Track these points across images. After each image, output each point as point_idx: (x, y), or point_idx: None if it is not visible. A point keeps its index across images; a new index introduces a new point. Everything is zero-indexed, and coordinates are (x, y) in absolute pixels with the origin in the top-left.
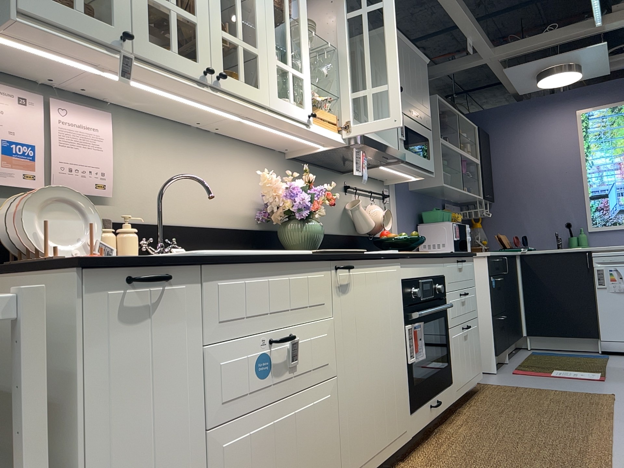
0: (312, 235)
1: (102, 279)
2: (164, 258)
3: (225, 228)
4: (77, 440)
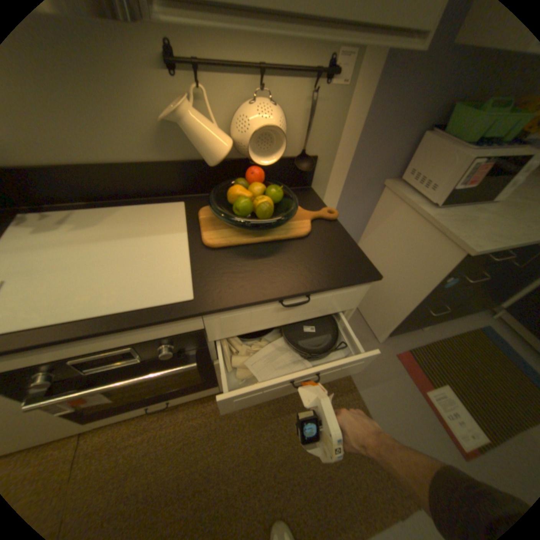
0: None
1: None
2: None
3: None
4: None
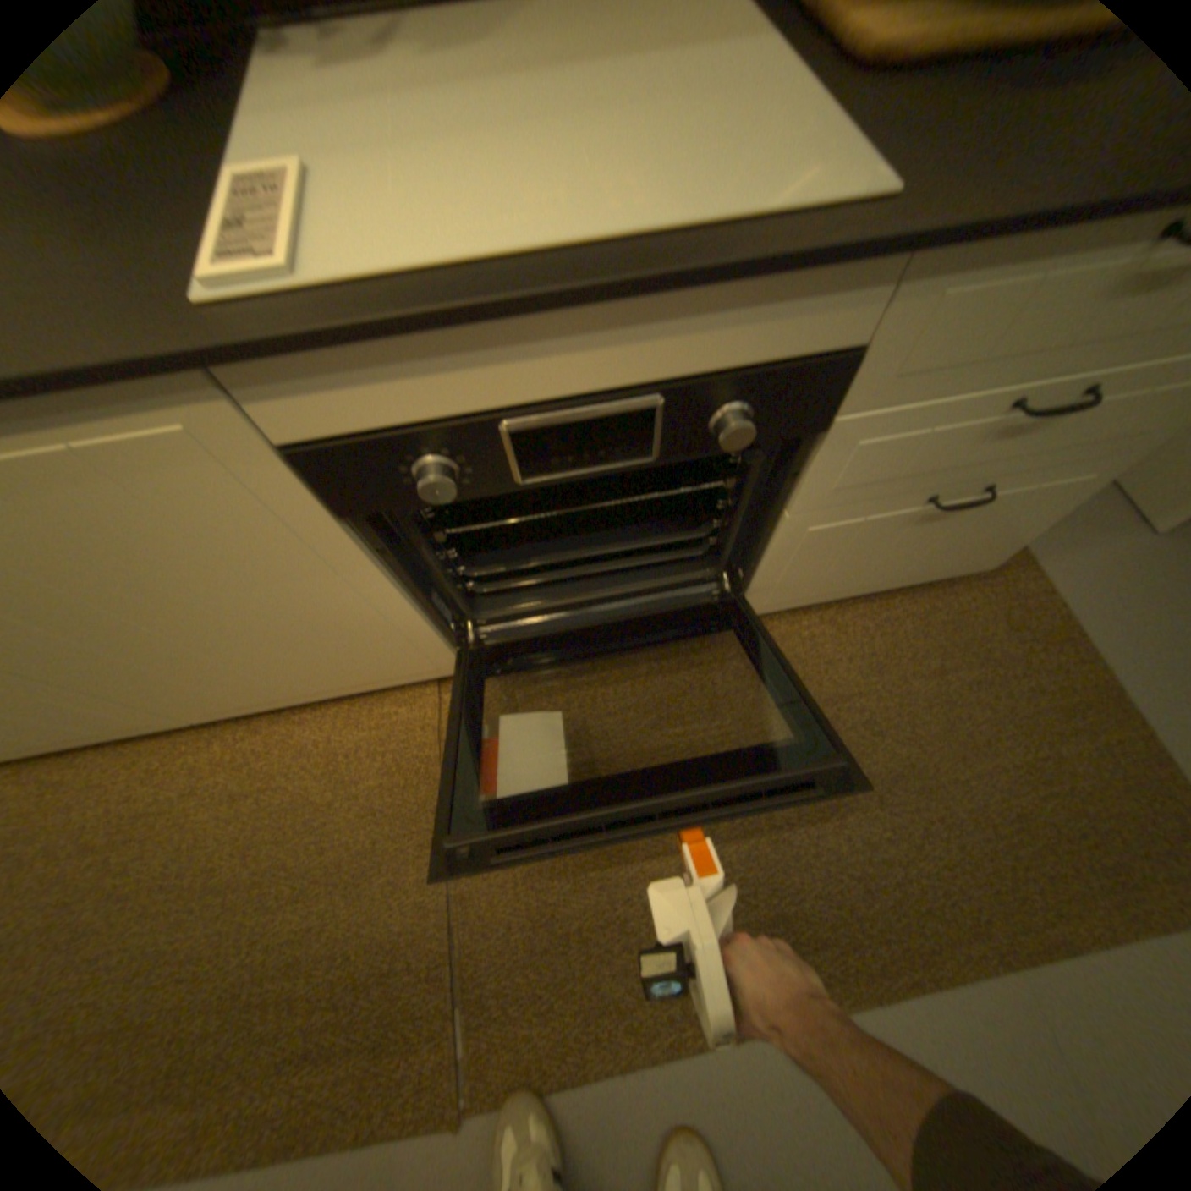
0: None
1: None
2: None
3: None
4: None
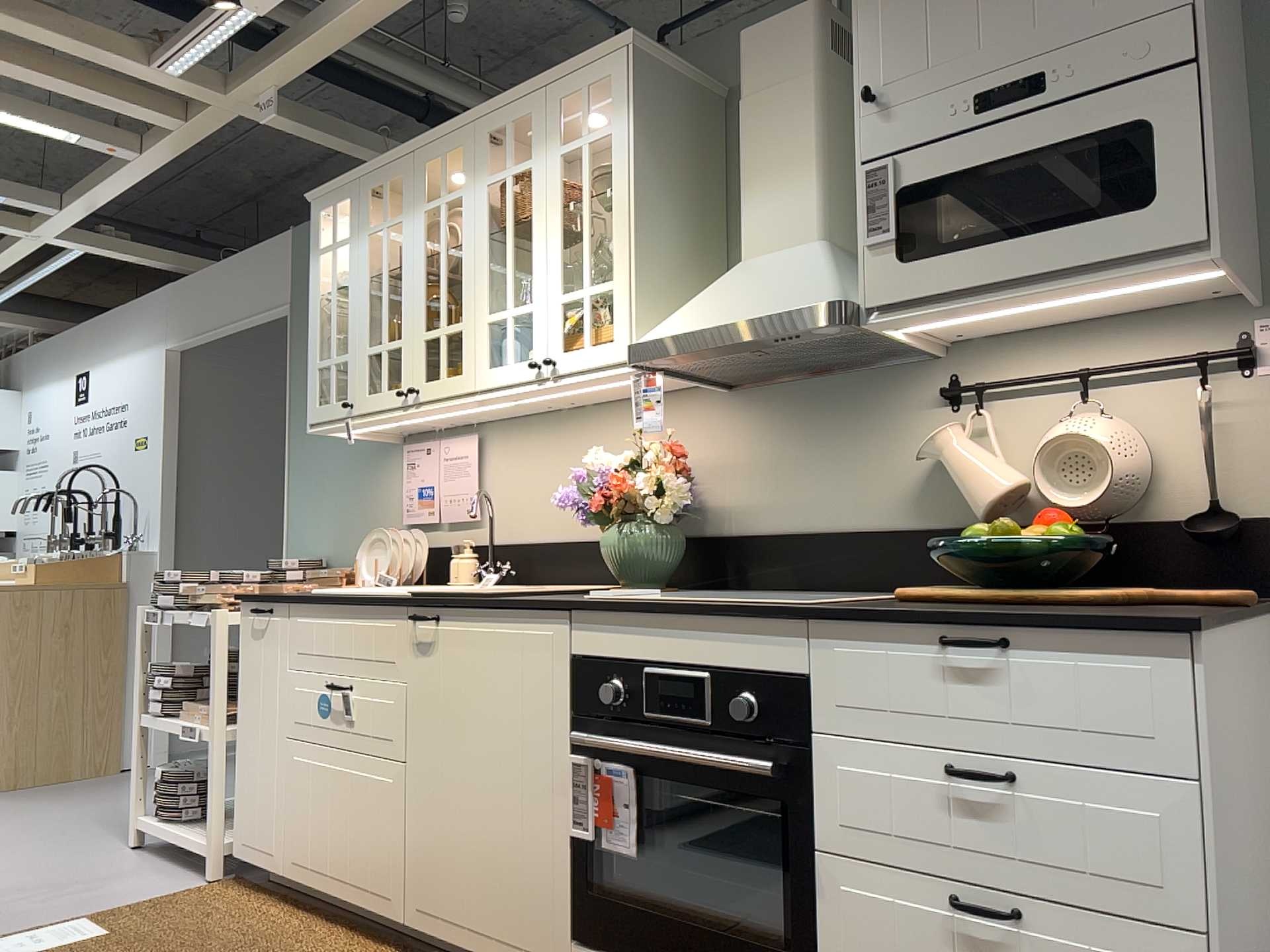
0: (618, 552)
1: (249, 608)
2: (268, 596)
3: (597, 541)
4: (239, 701)
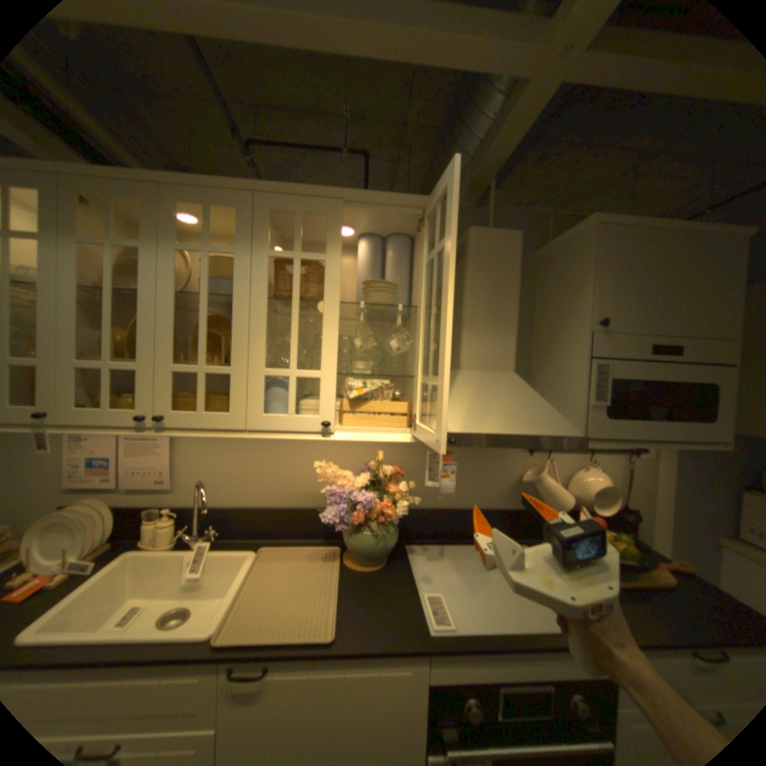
0: (367, 546)
1: None
2: None
3: (297, 509)
4: None
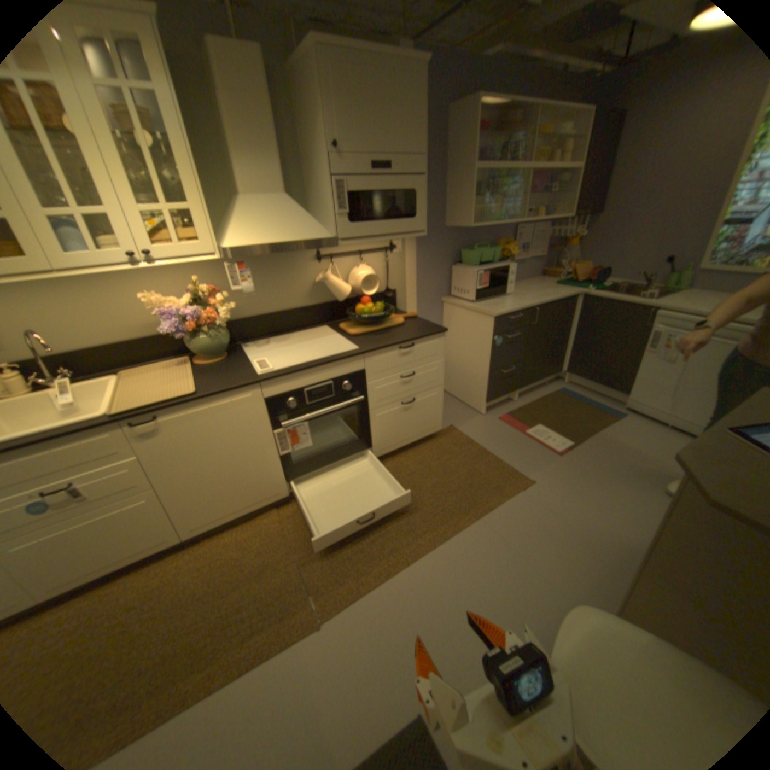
0: (207, 346)
1: None
2: None
3: (140, 339)
4: None
